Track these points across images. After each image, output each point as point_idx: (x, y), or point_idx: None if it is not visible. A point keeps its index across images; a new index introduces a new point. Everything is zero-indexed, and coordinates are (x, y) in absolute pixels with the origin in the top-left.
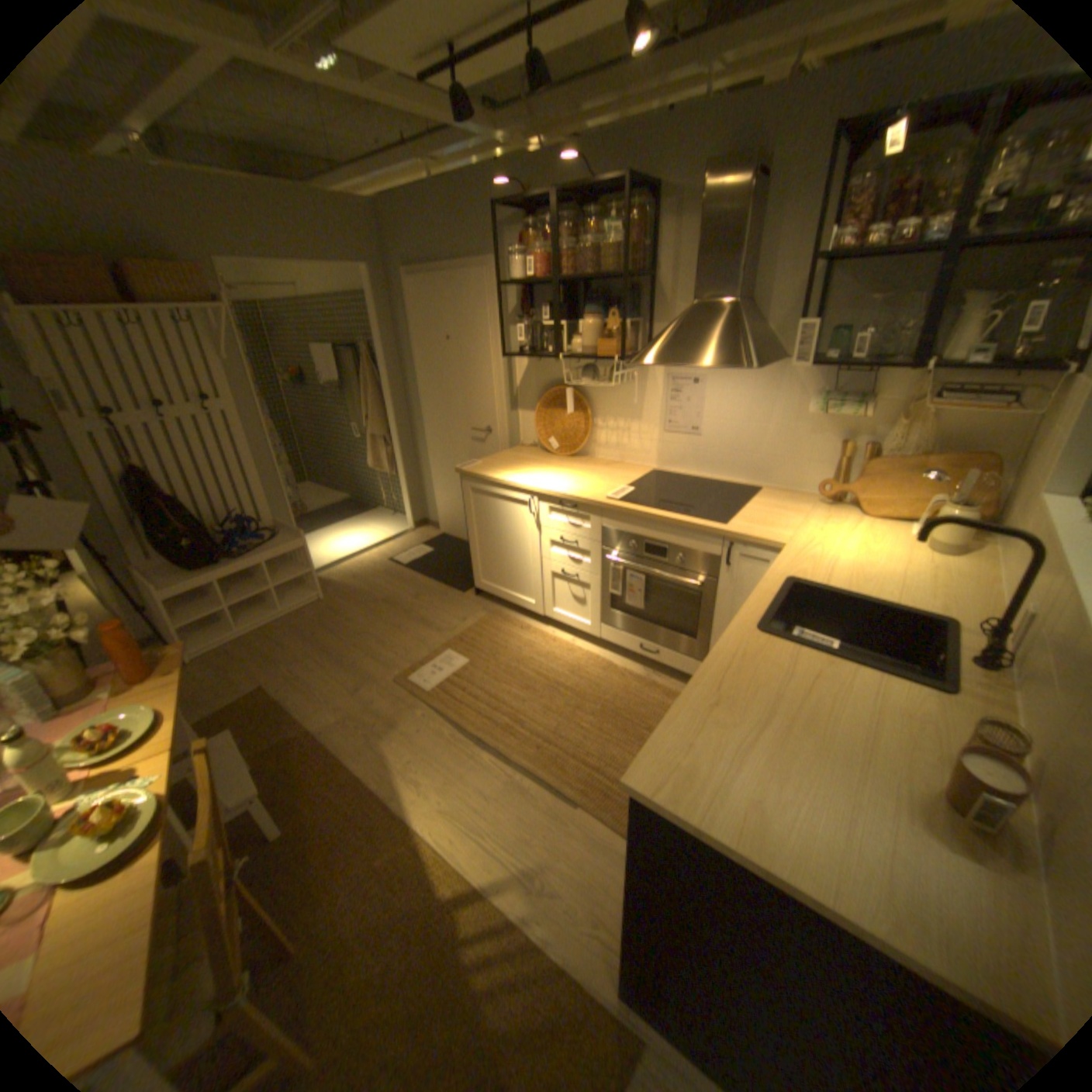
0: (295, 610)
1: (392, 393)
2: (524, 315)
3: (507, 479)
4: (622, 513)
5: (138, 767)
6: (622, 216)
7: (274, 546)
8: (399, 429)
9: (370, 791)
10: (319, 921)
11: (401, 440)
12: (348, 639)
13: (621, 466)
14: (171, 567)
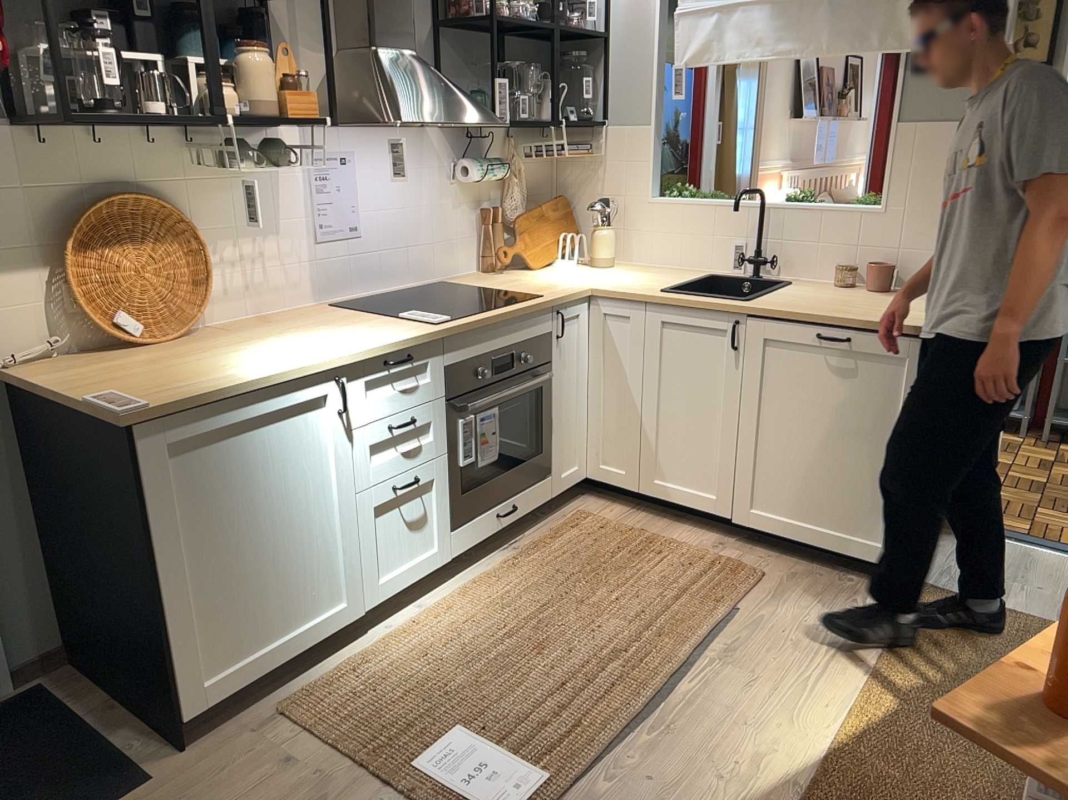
0: None
1: None
2: None
3: (273, 370)
4: (470, 329)
5: None
6: None
7: None
8: None
9: None
10: None
11: None
12: None
13: (284, 316)
14: None
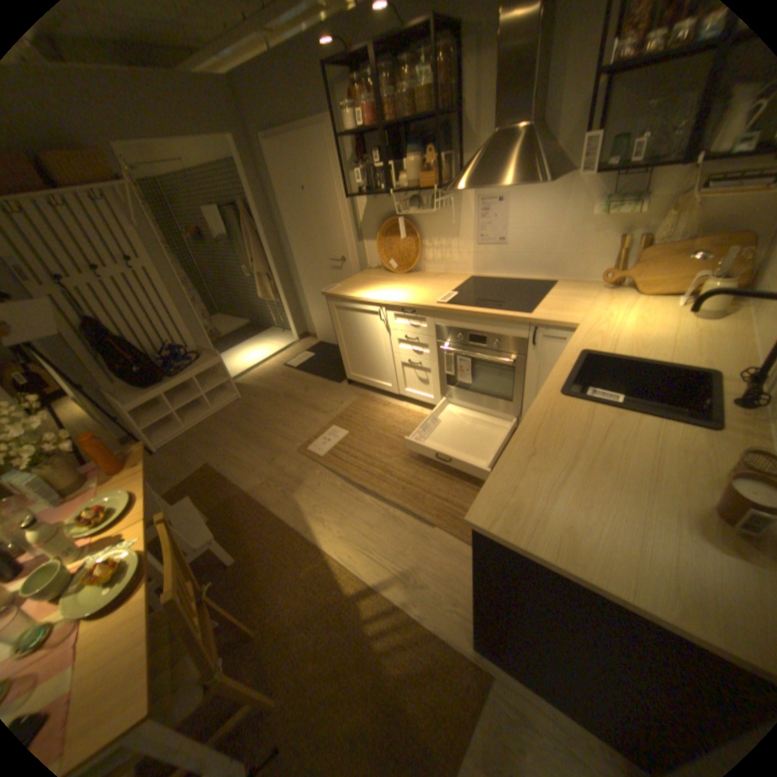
0: (222, 408)
1: (267, 238)
2: (359, 160)
3: (361, 296)
4: (450, 313)
5: (122, 533)
6: (430, 60)
7: (199, 364)
8: (276, 266)
9: (290, 528)
10: (267, 615)
11: (279, 274)
12: (262, 424)
13: (446, 276)
14: (129, 386)
